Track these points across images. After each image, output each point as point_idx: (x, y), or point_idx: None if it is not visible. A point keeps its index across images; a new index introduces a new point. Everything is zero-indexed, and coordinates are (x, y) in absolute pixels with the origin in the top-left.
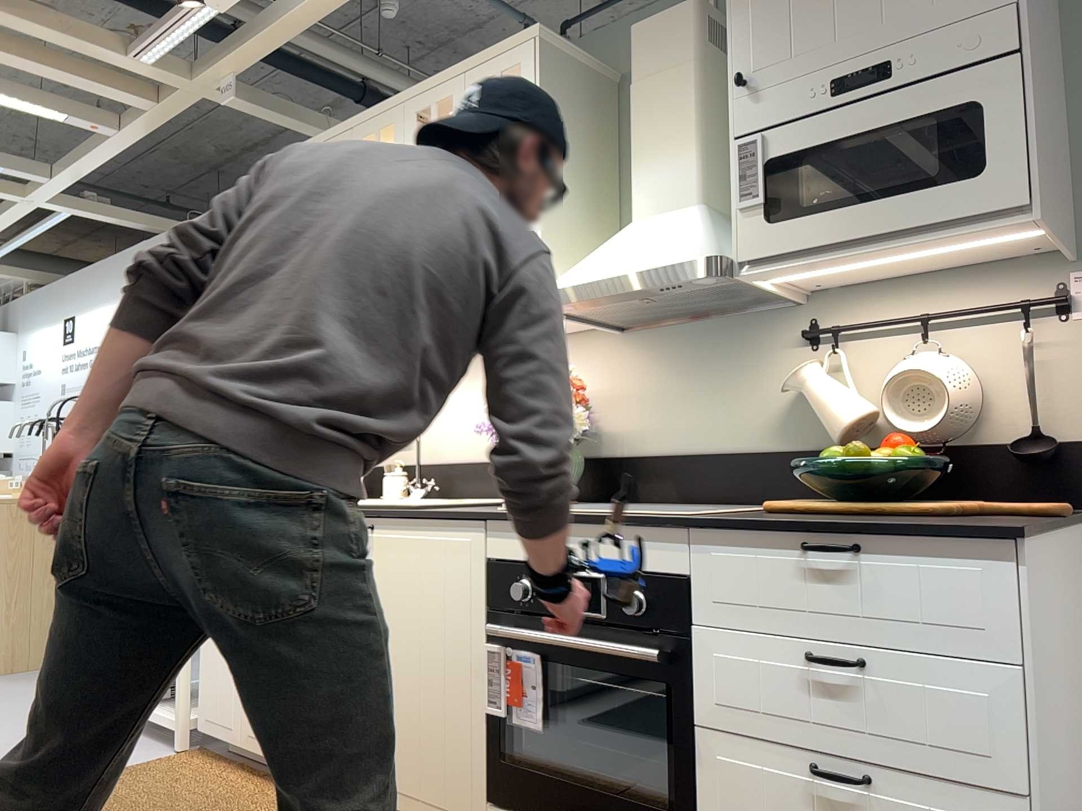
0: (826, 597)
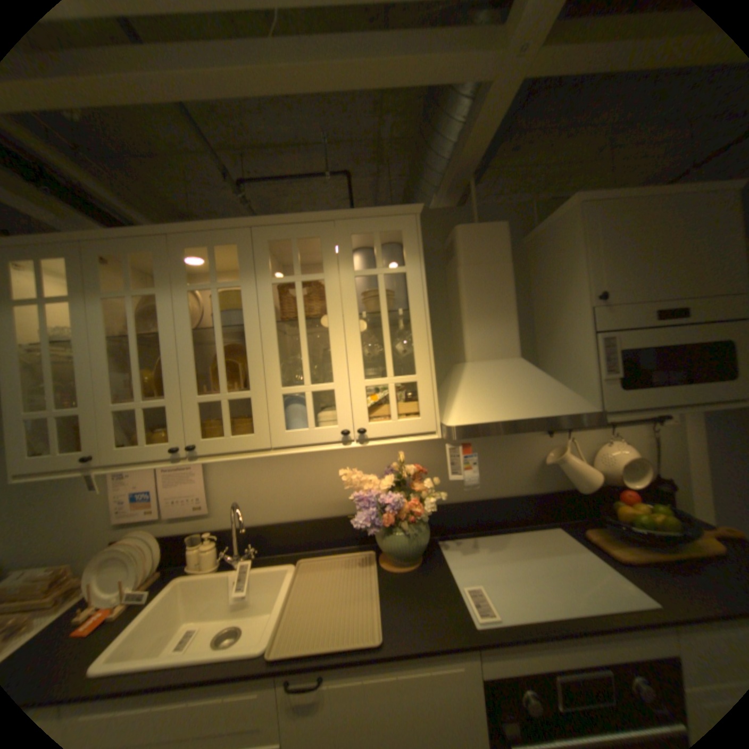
0: None
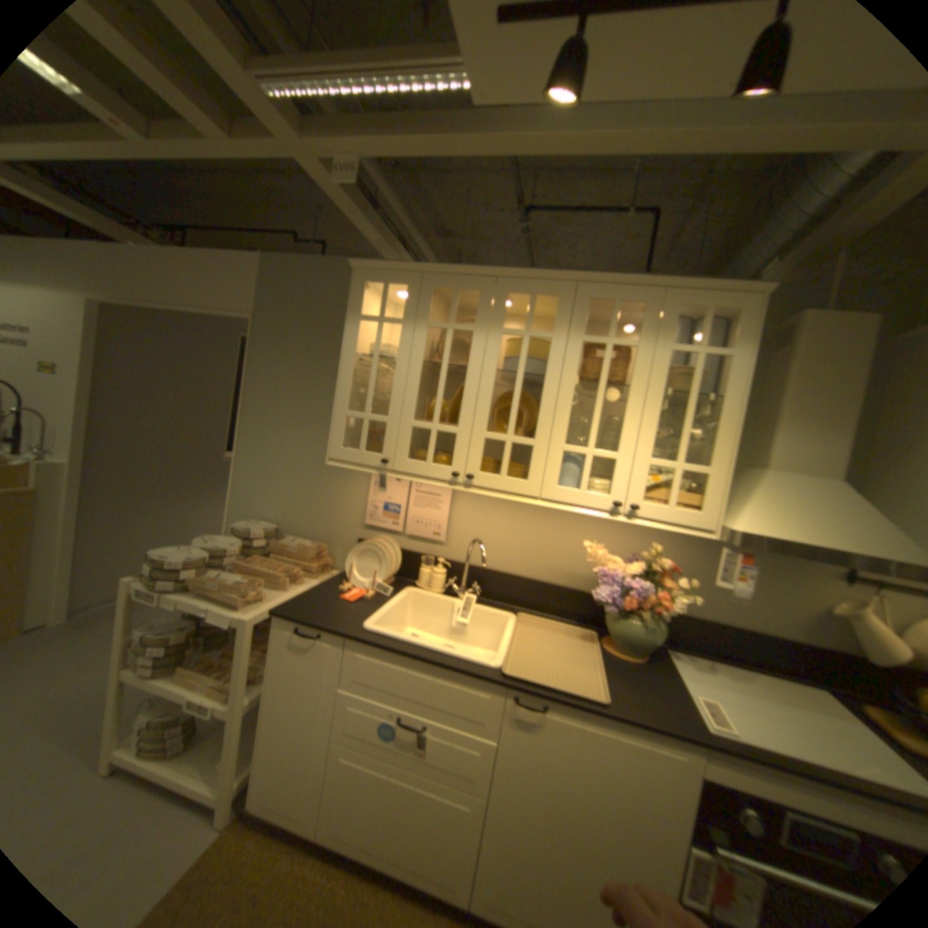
0: None
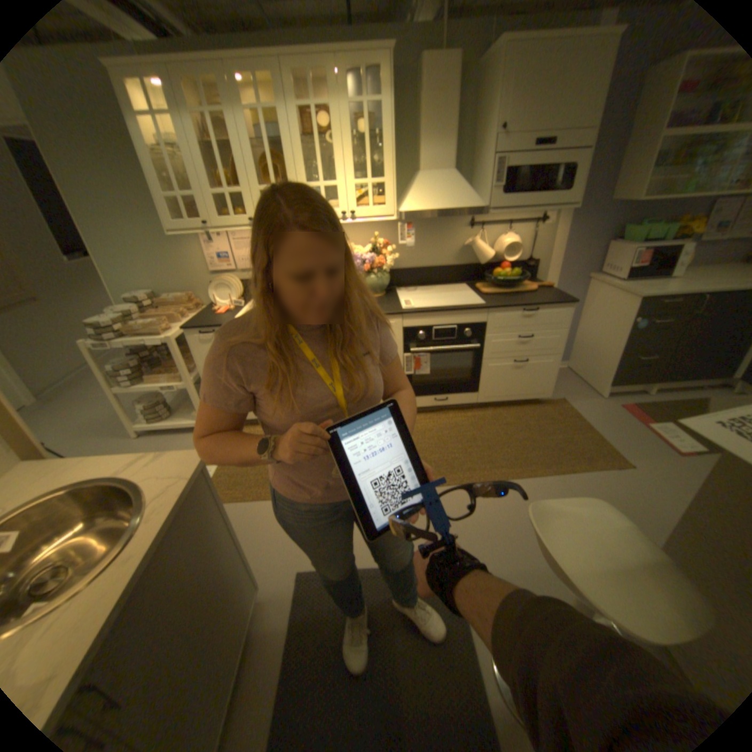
0: (527, 322)
